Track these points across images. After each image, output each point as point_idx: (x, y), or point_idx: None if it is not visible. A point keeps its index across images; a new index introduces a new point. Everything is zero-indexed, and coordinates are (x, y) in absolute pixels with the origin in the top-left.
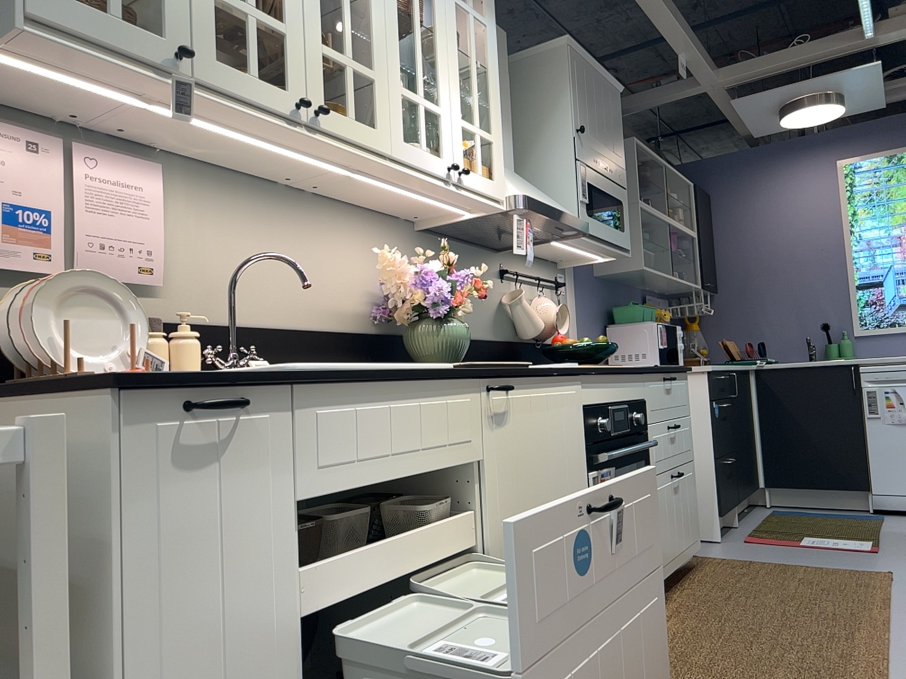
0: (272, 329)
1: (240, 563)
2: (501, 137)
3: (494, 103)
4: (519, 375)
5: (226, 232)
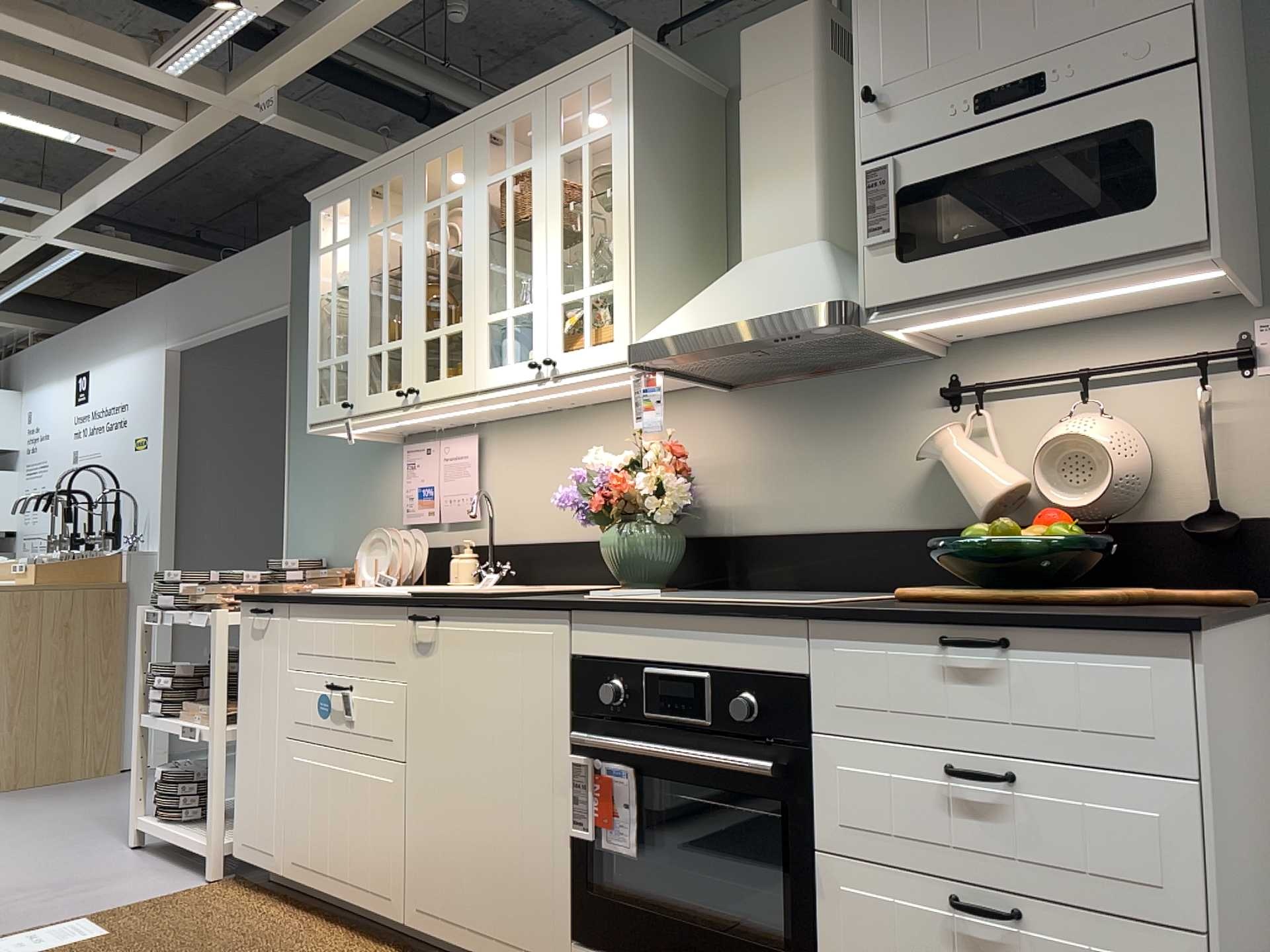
0: (549, 543)
1: (268, 690)
2: (631, 268)
3: (614, 233)
4: (445, 606)
5: (521, 467)
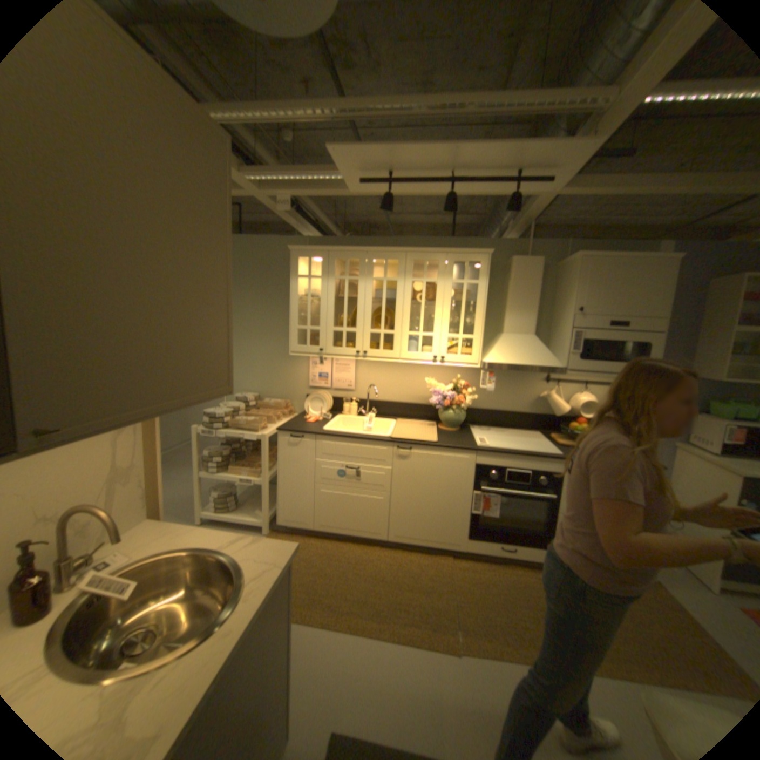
0: (391, 402)
1: (302, 467)
2: (482, 334)
3: (477, 320)
4: (418, 445)
5: (377, 373)
